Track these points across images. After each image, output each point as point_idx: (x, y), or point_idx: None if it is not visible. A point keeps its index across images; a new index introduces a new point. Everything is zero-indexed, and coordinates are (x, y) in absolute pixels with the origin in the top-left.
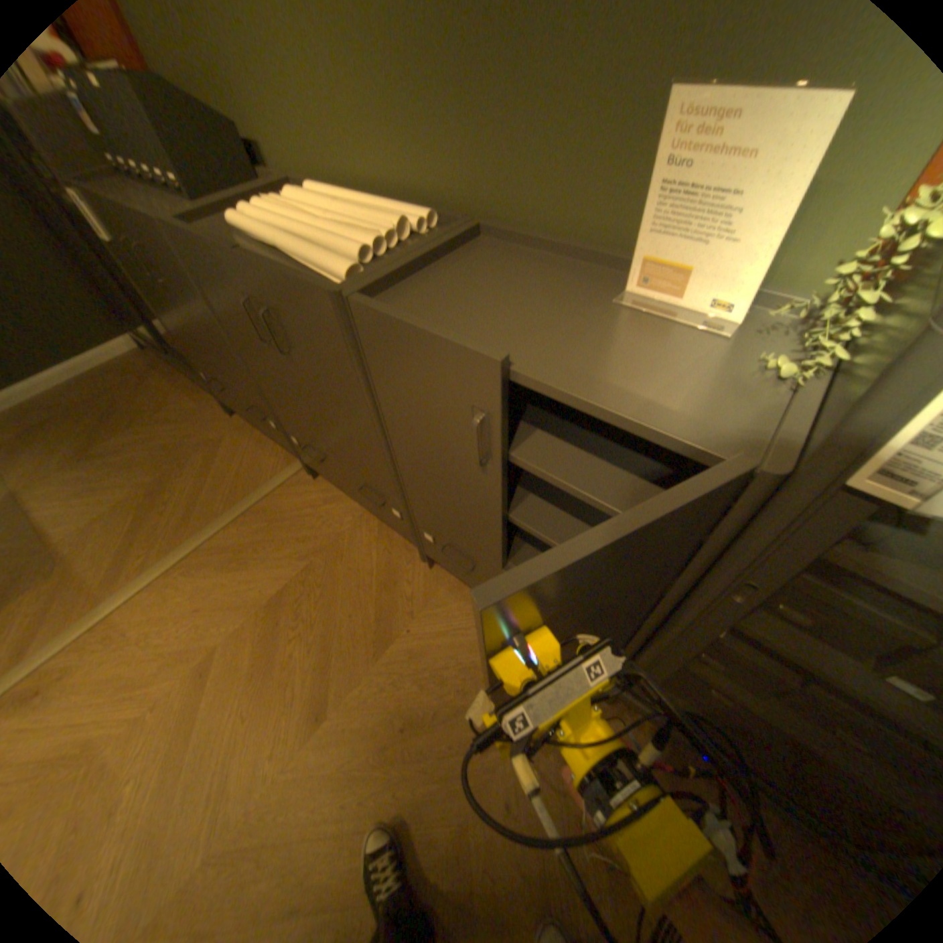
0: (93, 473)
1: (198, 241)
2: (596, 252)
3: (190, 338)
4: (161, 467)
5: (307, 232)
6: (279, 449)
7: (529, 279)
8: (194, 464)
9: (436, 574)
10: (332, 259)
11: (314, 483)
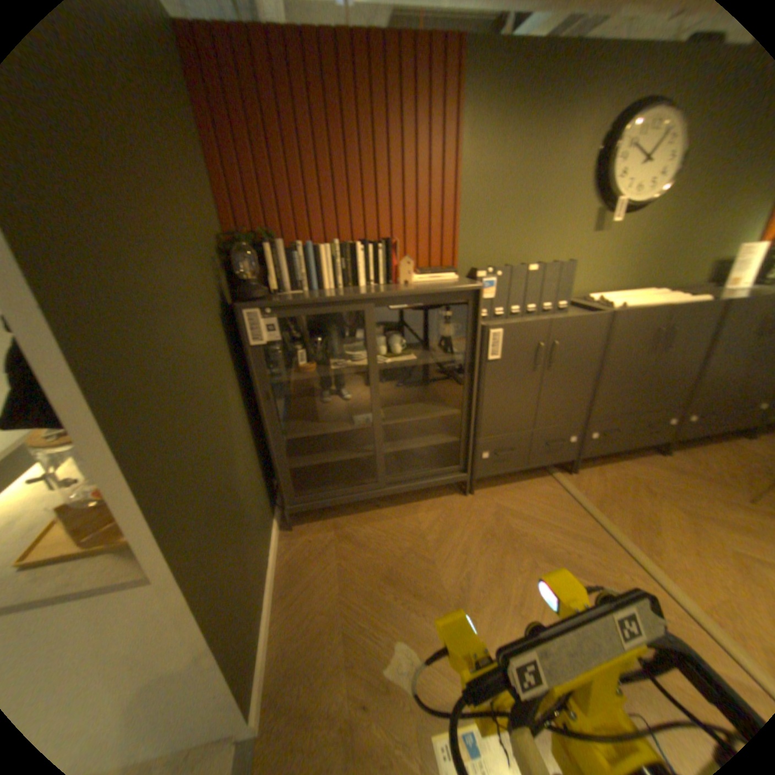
0: (494, 603)
1: (645, 312)
2: (701, 286)
3: (520, 412)
4: (516, 549)
5: (665, 298)
6: (535, 482)
7: (707, 294)
8: (525, 528)
9: (677, 457)
10: (701, 297)
11: (582, 476)
